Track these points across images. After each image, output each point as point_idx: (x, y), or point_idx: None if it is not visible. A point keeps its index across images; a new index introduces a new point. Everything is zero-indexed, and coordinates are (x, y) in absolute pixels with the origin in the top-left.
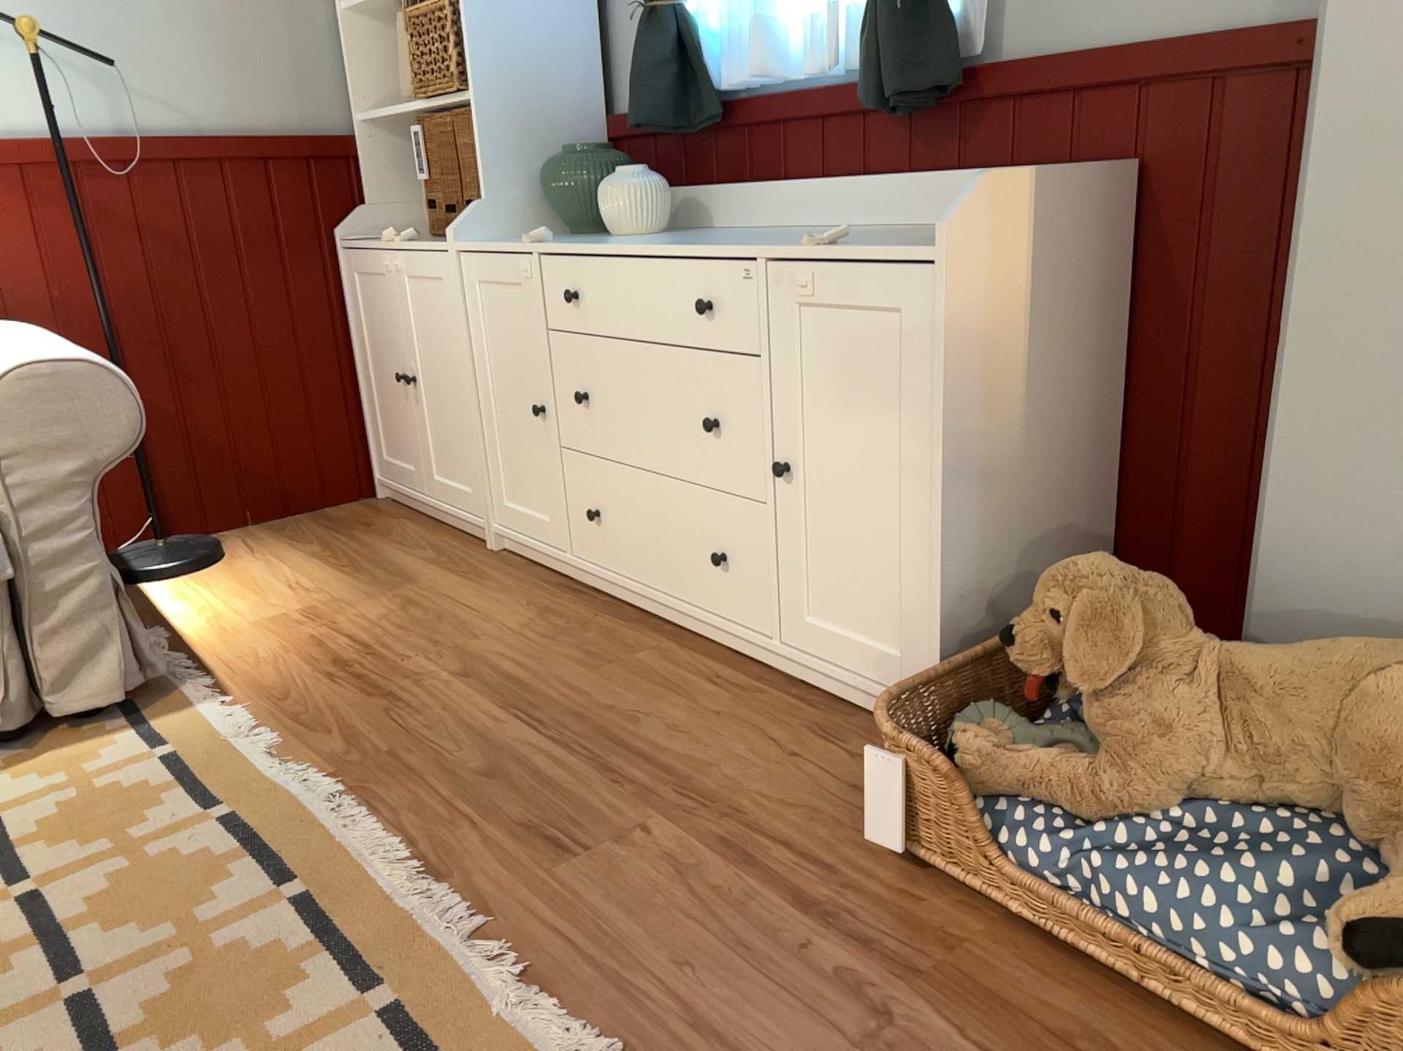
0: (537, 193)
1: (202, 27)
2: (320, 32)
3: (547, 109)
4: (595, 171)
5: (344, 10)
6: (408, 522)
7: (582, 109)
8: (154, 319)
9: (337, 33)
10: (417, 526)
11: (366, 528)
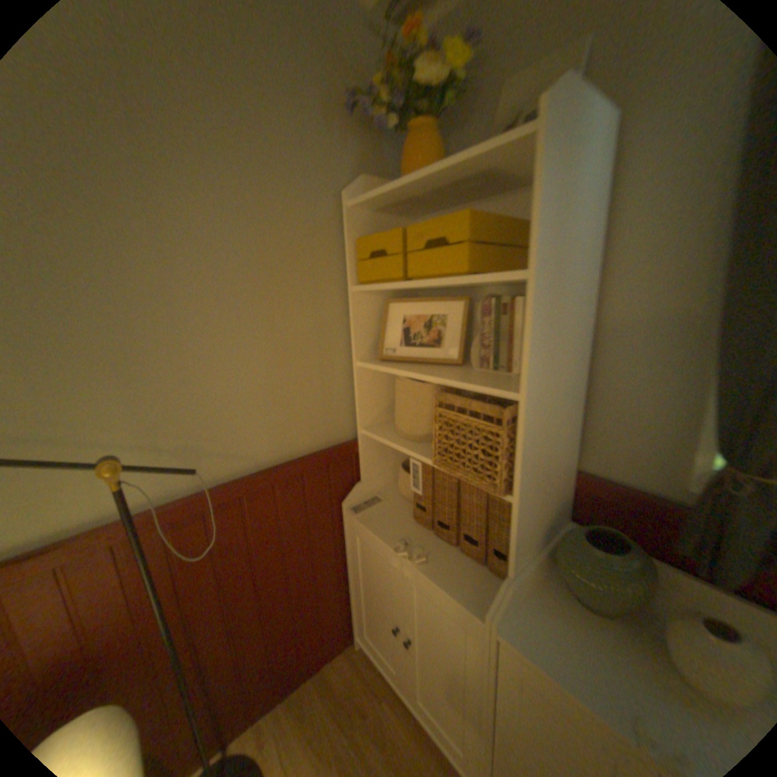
0: (543, 550)
1: (263, 390)
2: (341, 375)
3: (557, 485)
4: (650, 590)
5: (359, 361)
6: (391, 711)
7: (572, 473)
8: (217, 607)
9: (351, 373)
10: (400, 722)
11: (364, 721)
